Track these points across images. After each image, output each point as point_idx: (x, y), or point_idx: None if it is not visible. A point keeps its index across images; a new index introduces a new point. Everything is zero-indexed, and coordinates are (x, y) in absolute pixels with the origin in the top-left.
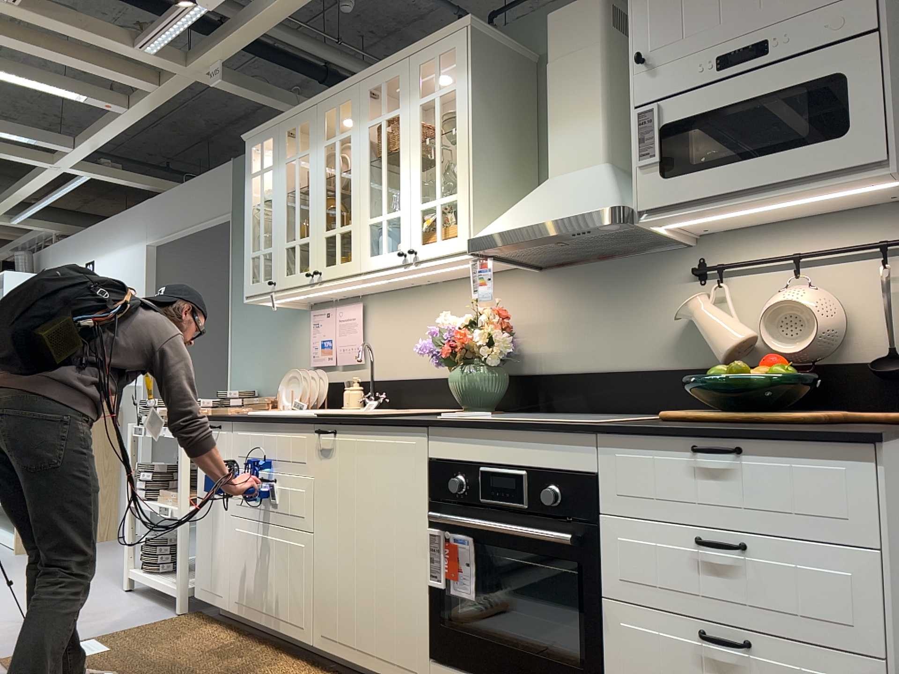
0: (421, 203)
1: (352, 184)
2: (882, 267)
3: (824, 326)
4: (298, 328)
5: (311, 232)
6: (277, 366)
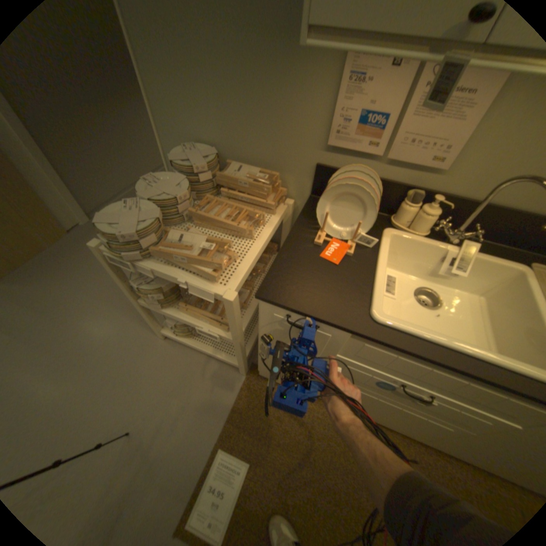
0: None
1: None
2: None
3: None
4: (302, 65)
5: None
6: (247, 121)
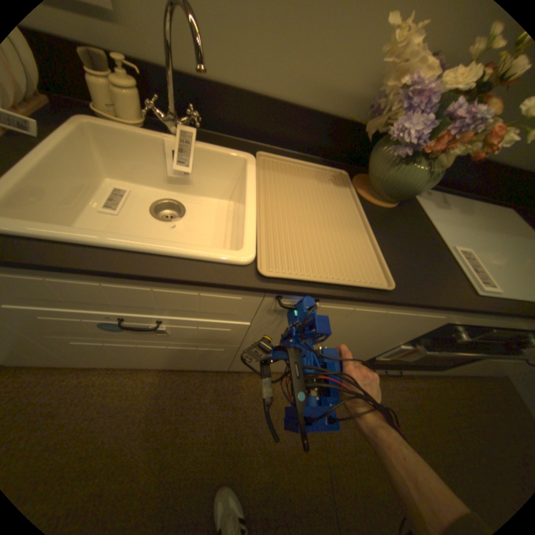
0: None
1: None
2: None
3: None
4: None
5: None
6: None
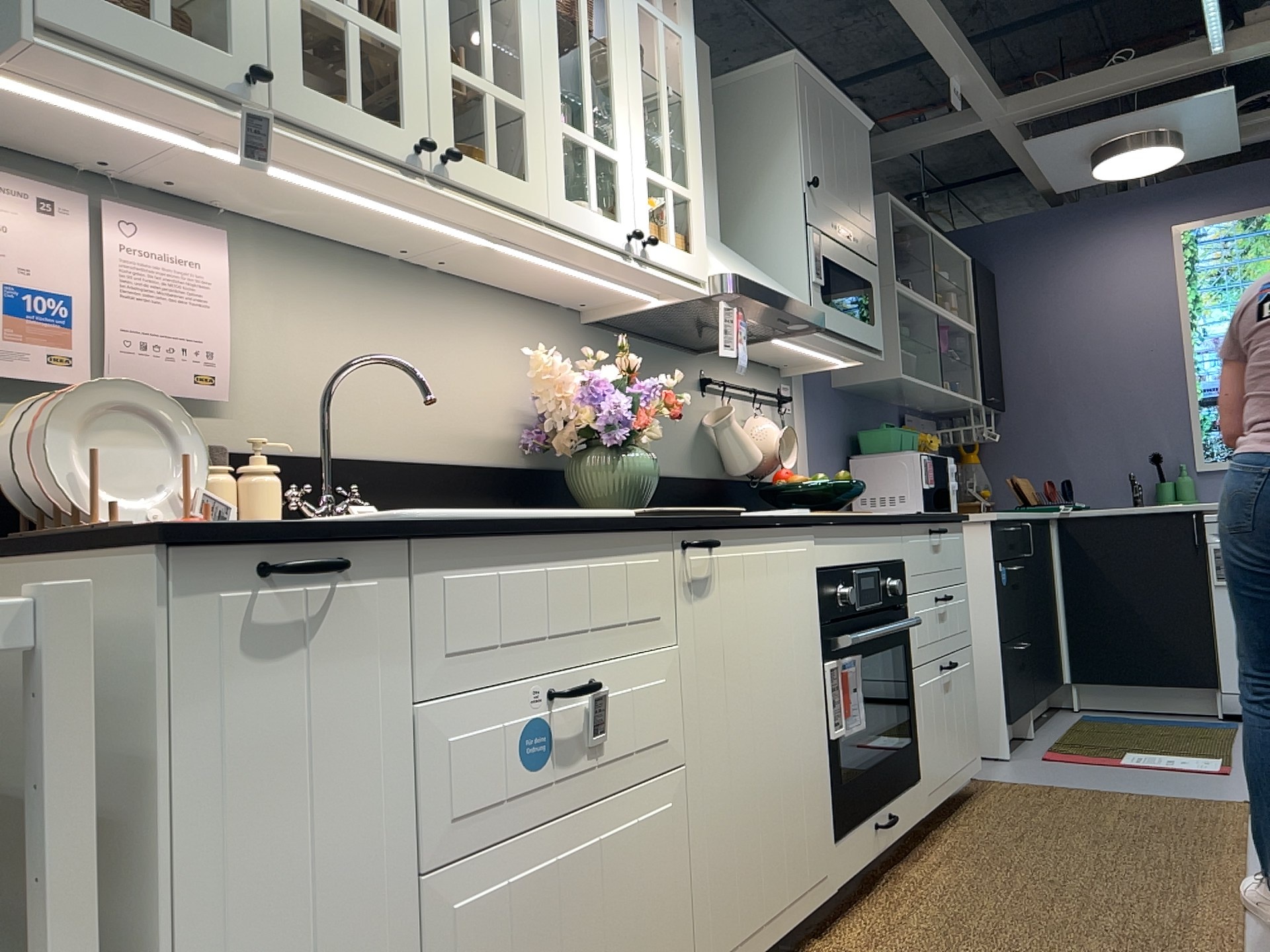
0: (650, 169)
1: (524, 18)
2: (779, 413)
3: (772, 451)
4: None
5: (407, 30)
6: None
